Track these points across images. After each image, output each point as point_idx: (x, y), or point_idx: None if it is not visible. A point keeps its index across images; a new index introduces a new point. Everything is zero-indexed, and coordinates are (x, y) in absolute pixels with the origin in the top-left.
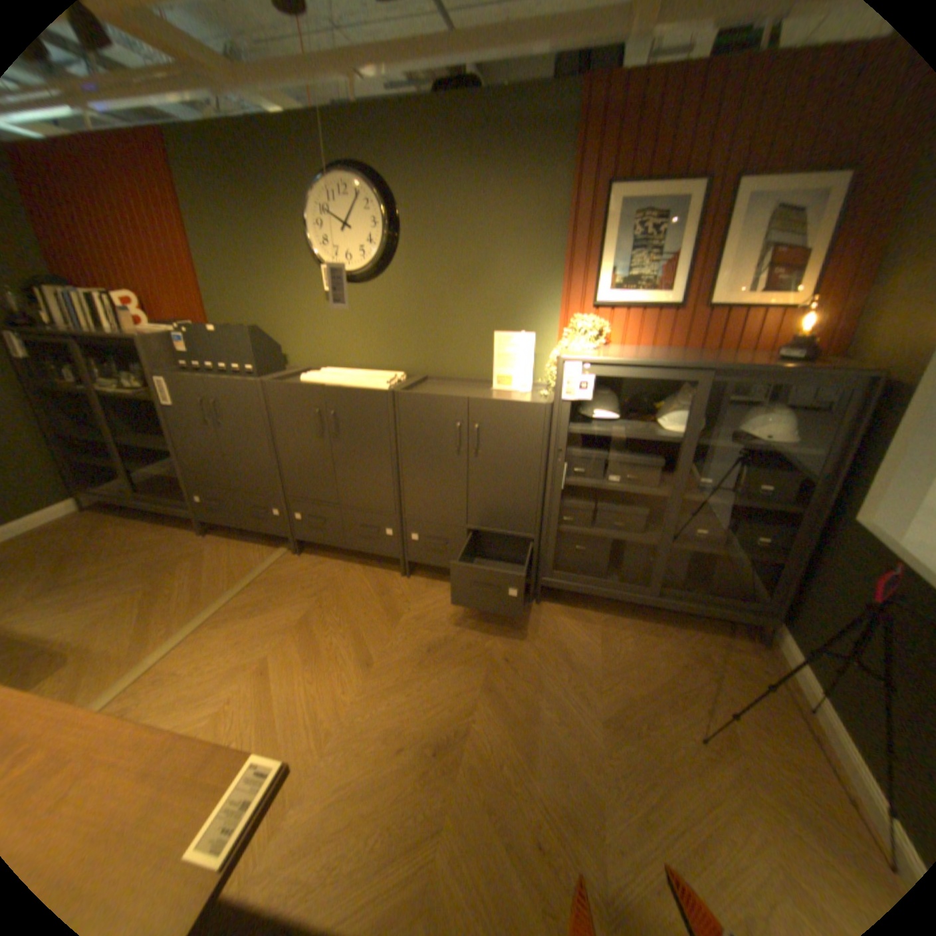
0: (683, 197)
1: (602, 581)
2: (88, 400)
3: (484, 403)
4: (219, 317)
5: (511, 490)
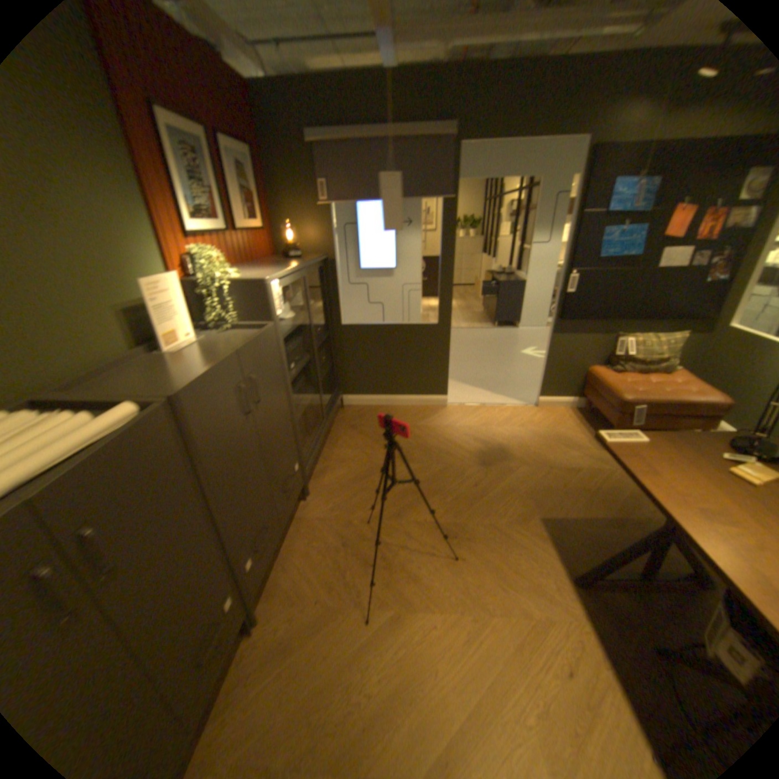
0: (198, 137)
1: (317, 437)
2: None
3: (249, 347)
4: None
5: (280, 418)
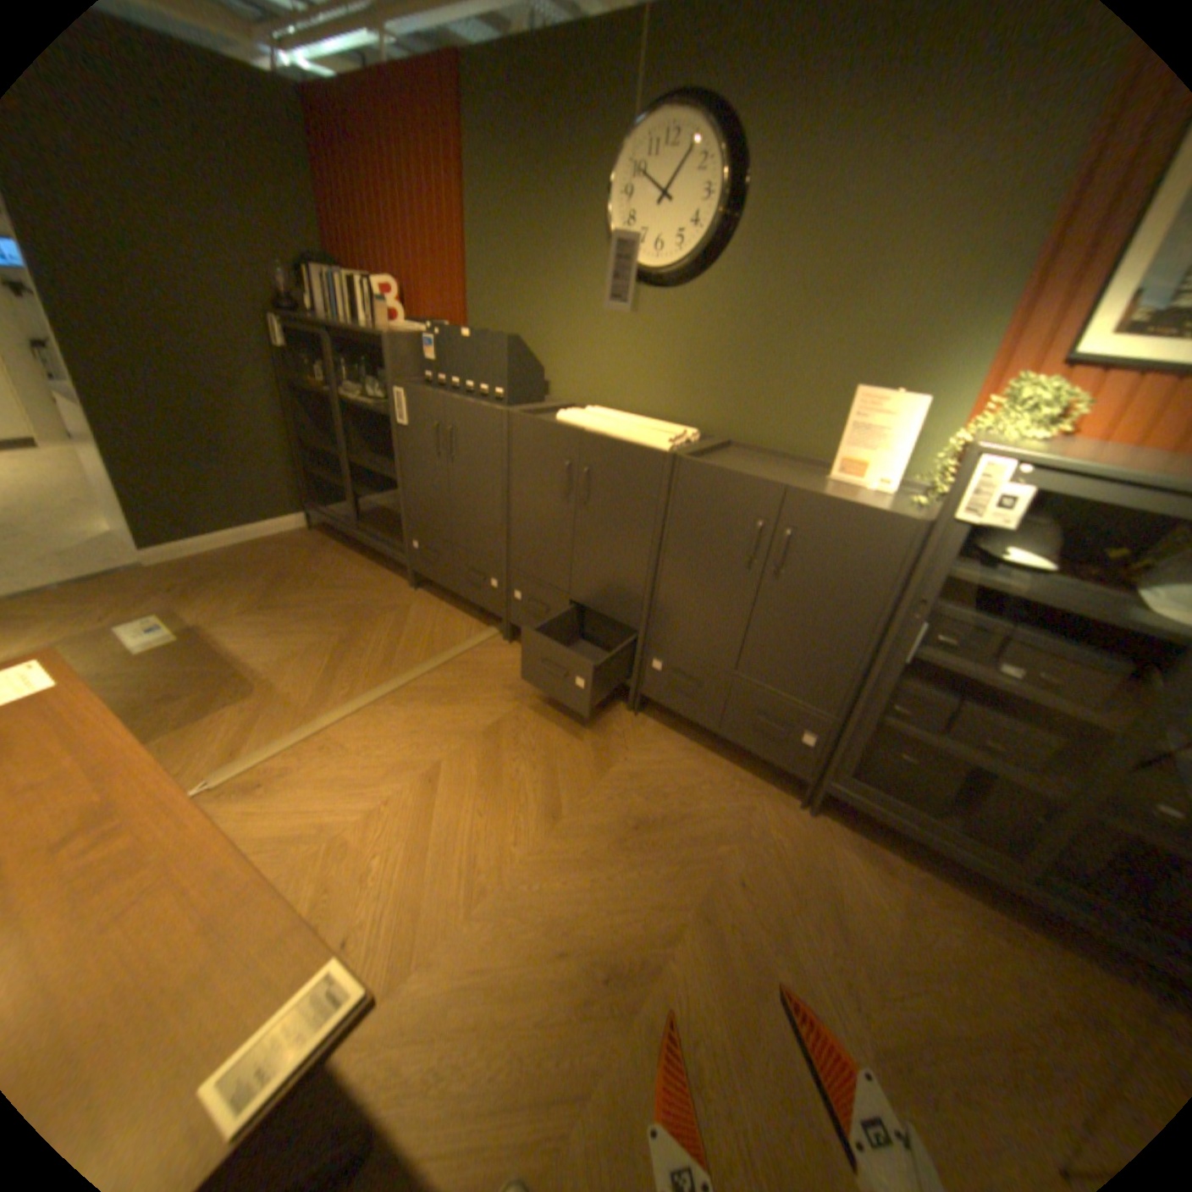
0: None
1: (935, 823)
2: (332, 406)
3: (811, 498)
4: (481, 321)
5: (818, 641)
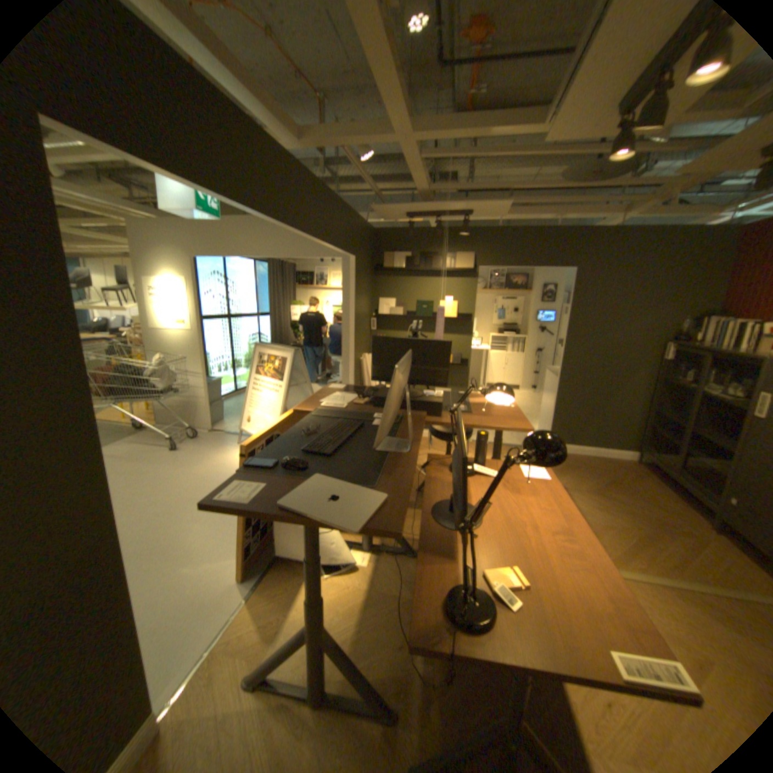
0: None
1: None
2: (695, 395)
3: None
4: None
5: None
